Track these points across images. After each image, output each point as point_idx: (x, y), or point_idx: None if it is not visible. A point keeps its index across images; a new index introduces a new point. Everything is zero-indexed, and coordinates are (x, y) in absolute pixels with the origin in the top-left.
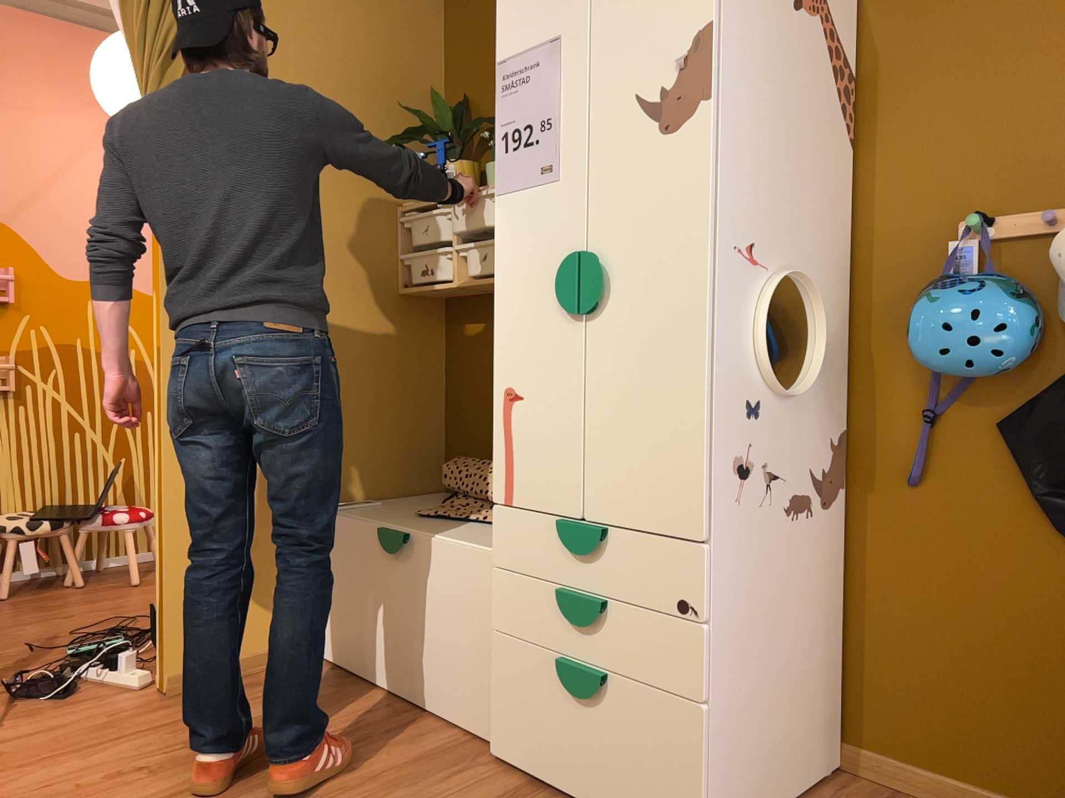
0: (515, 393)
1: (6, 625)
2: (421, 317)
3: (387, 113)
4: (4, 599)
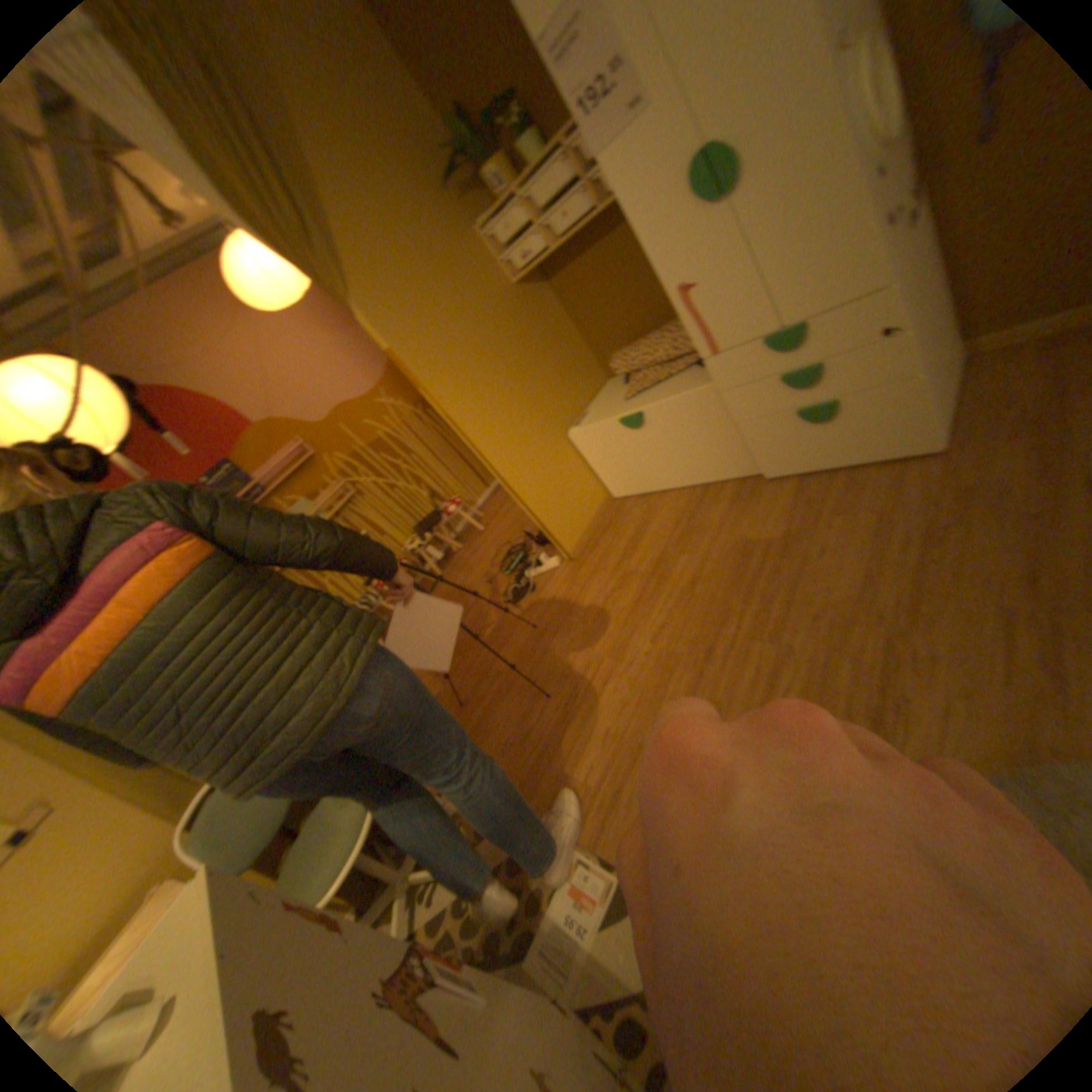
0: (689, 282)
1: (462, 581)
2: (534, 286)
3: (422, 158)
4: (443, 573)
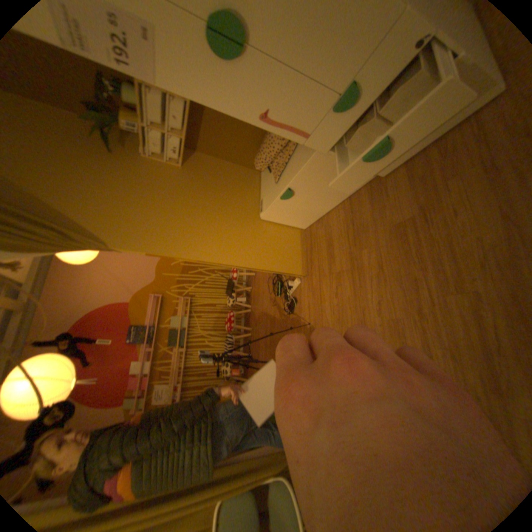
0: (264, 112)
1: (262, 307)
2: (192, 159)
3: (92, 145)
4: (252, 306)
